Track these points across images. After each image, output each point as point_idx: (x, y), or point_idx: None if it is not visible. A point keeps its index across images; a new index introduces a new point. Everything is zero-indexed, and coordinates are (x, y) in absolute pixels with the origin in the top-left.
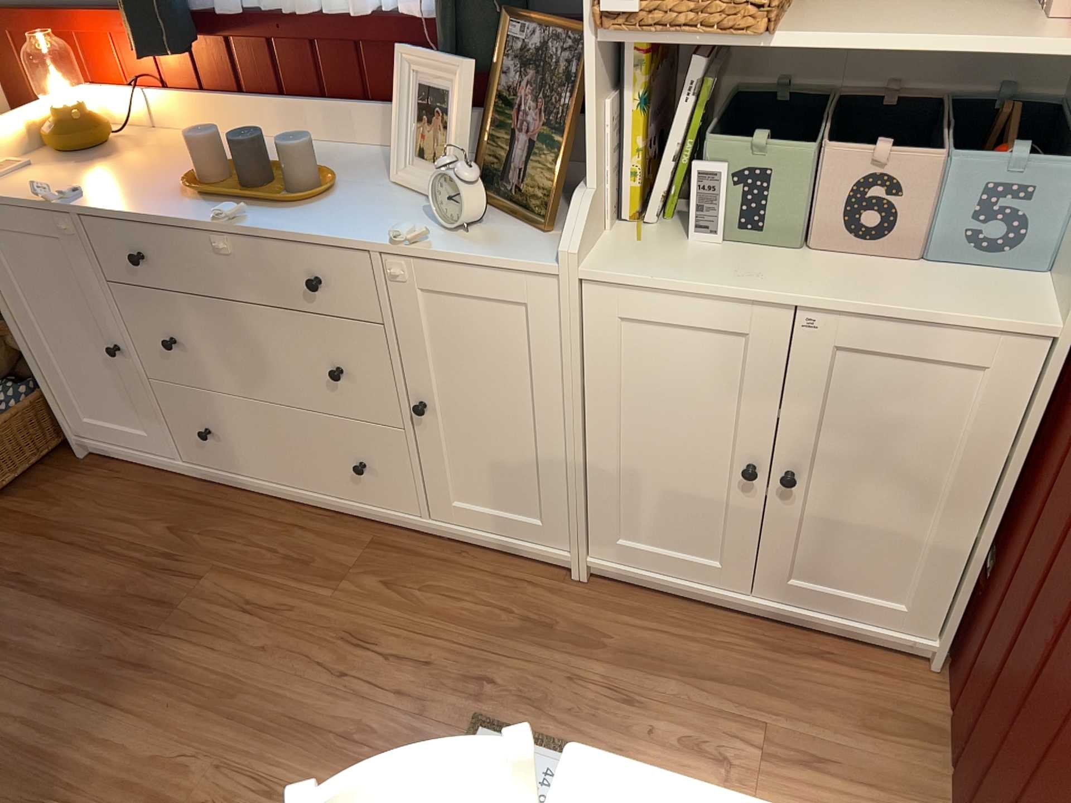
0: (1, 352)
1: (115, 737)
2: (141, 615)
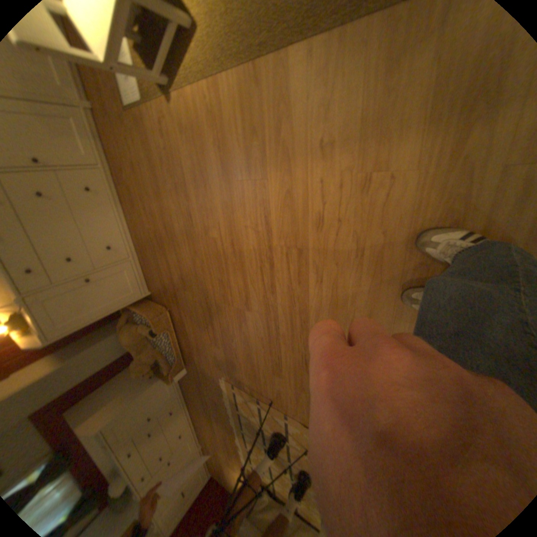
0: (121, 329)
1: (173, 219)
2: (157, 240)
